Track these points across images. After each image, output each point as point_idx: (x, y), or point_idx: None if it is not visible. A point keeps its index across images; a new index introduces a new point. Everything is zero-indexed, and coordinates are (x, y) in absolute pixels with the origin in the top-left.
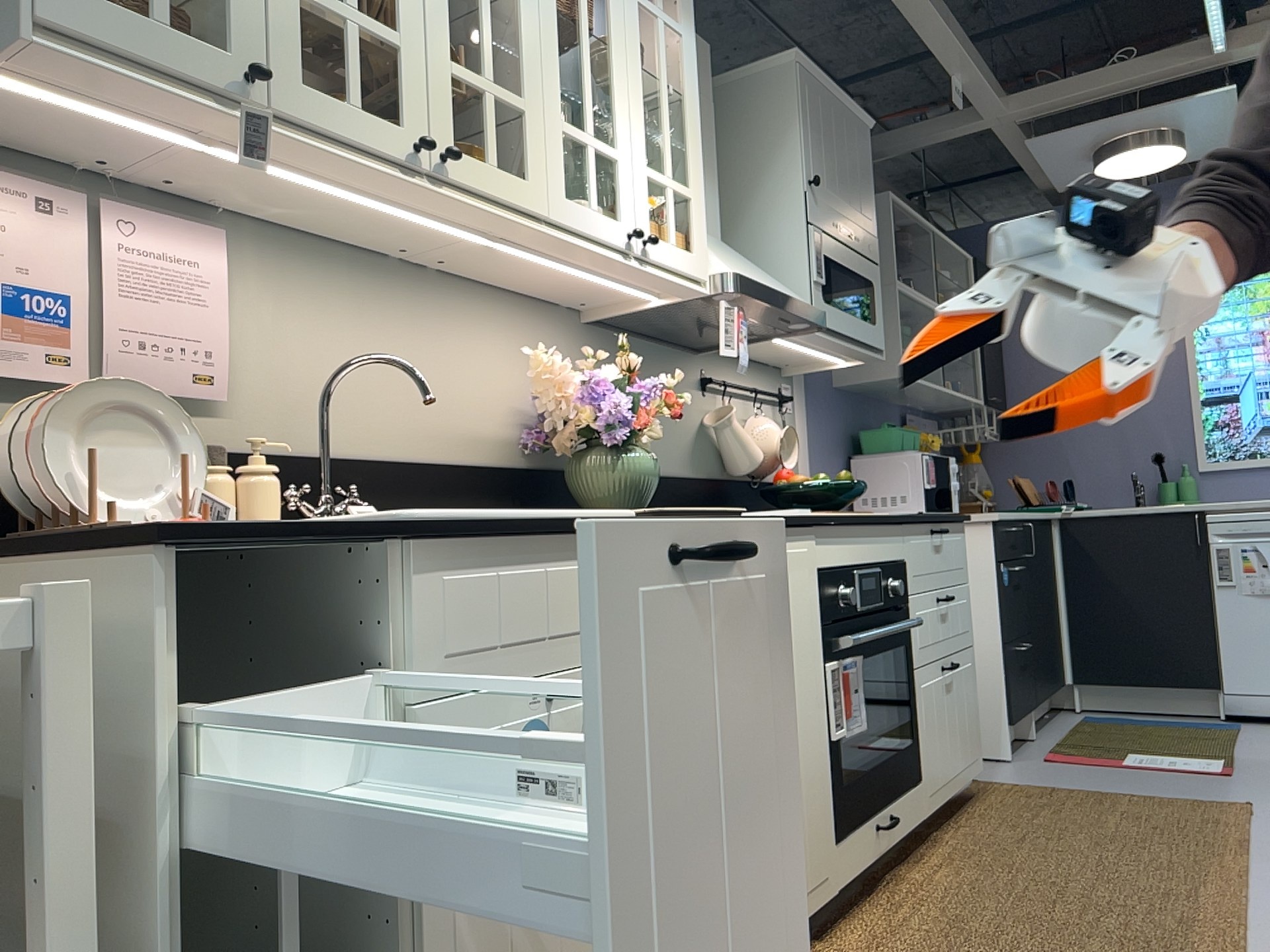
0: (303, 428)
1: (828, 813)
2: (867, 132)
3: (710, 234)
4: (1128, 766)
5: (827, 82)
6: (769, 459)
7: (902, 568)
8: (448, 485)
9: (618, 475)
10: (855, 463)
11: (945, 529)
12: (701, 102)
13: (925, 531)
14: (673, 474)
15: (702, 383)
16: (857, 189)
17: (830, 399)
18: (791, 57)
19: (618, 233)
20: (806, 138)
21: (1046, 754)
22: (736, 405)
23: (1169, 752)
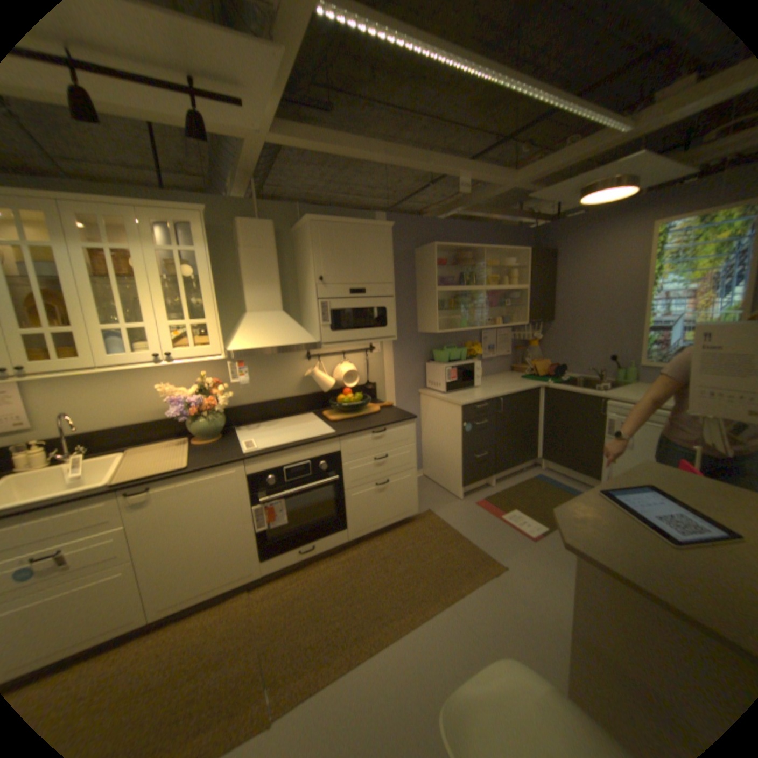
0: (72, 426)
1: (252, 555)
2: (385, 230)
3: (269, 312)
4: (501, 520)
5: (340, 220)
6: (342, 383)
7: (336, 454)
8: (145, 429)
9: (194, 429)
10: (427, 364)
11: (386, 428)
12: (262, 252)
13: (364, 434)
14: (284, 398)
15: (306, 357)
16: (370, 266)
17: (411, 339)
18: (306, 218)
19: (148, 357)
20: (317, 257)
21: (481, 501)
22: (331, 360)
23: (533, 516)
